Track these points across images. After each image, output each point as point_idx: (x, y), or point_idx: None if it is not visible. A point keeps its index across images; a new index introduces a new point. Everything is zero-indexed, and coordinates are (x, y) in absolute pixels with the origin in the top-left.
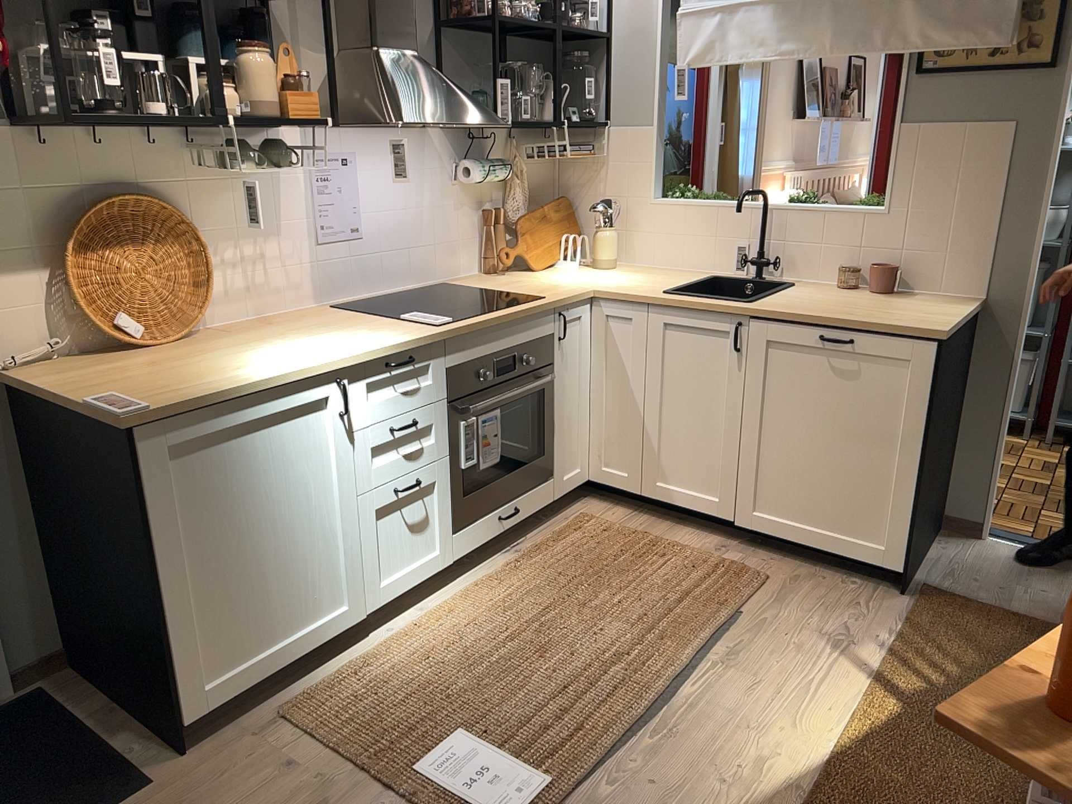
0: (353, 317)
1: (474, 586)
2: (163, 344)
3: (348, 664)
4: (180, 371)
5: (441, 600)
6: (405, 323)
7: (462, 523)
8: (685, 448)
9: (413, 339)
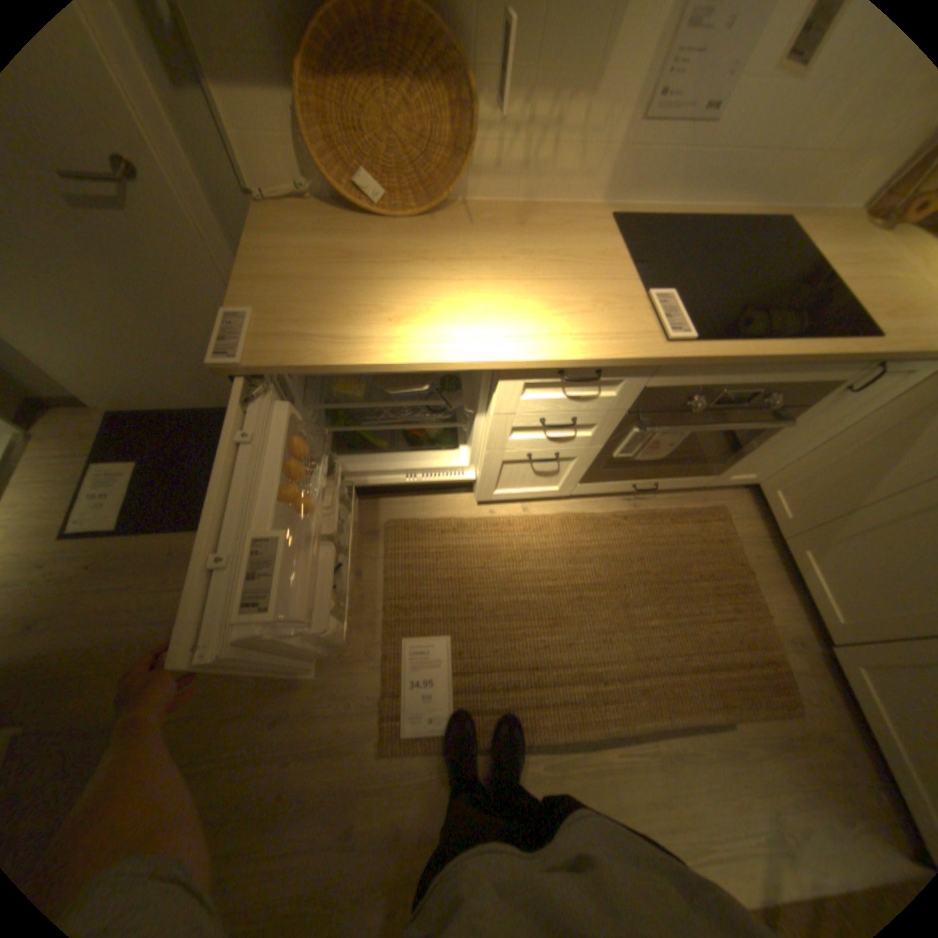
0: (611, 251)
1: (572, 515)
2: (396, 215)
3: (443, 520)
4: (350, 286)
5: (541, 510)
6: (642, 306)
7: (596, 473)
8: (862, 564)
9: (612, 356)
